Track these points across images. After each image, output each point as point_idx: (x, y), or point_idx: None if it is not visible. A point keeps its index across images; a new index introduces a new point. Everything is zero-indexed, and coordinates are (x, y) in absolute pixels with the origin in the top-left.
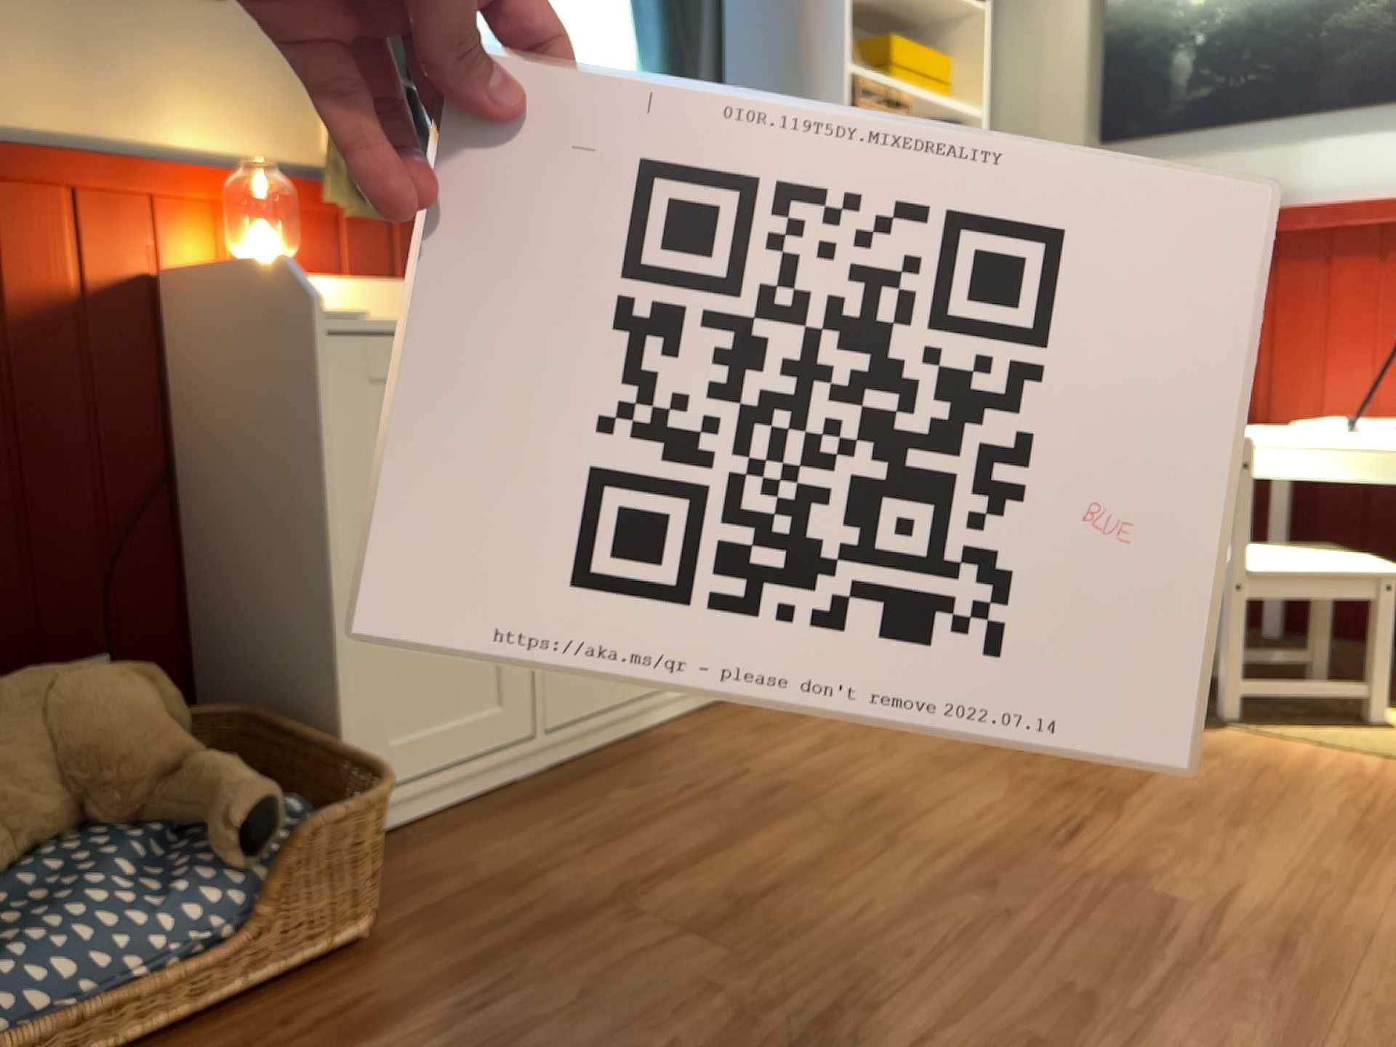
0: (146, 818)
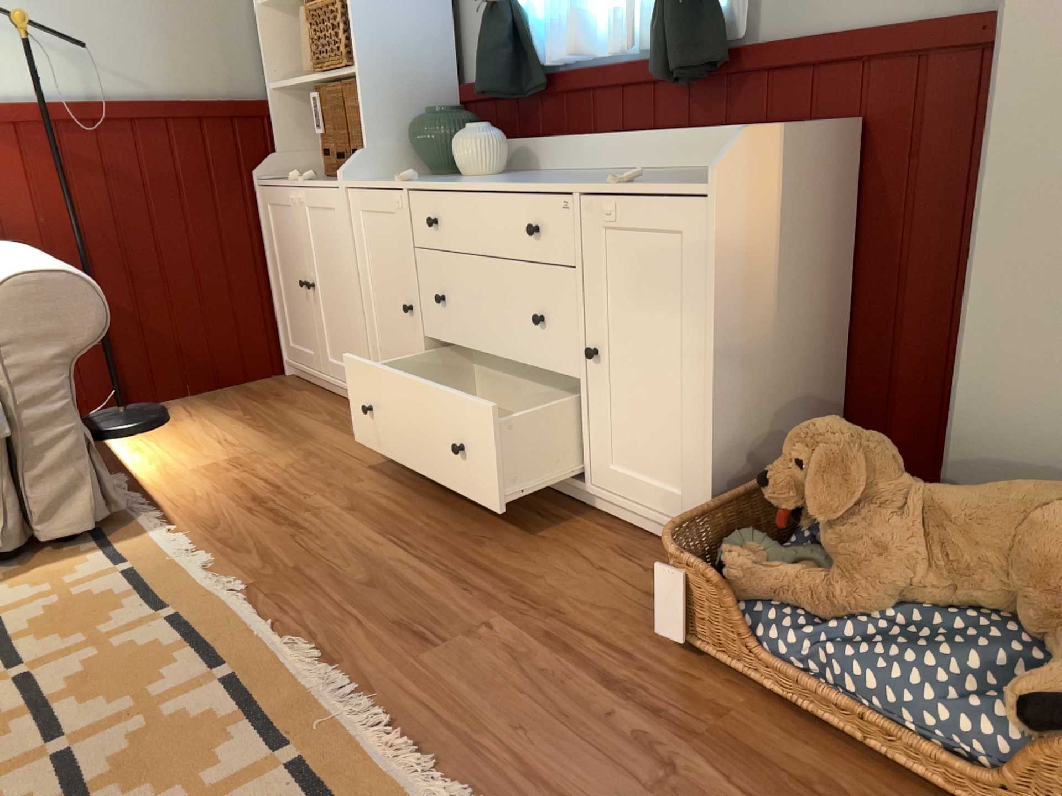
0: (1051, 645)
